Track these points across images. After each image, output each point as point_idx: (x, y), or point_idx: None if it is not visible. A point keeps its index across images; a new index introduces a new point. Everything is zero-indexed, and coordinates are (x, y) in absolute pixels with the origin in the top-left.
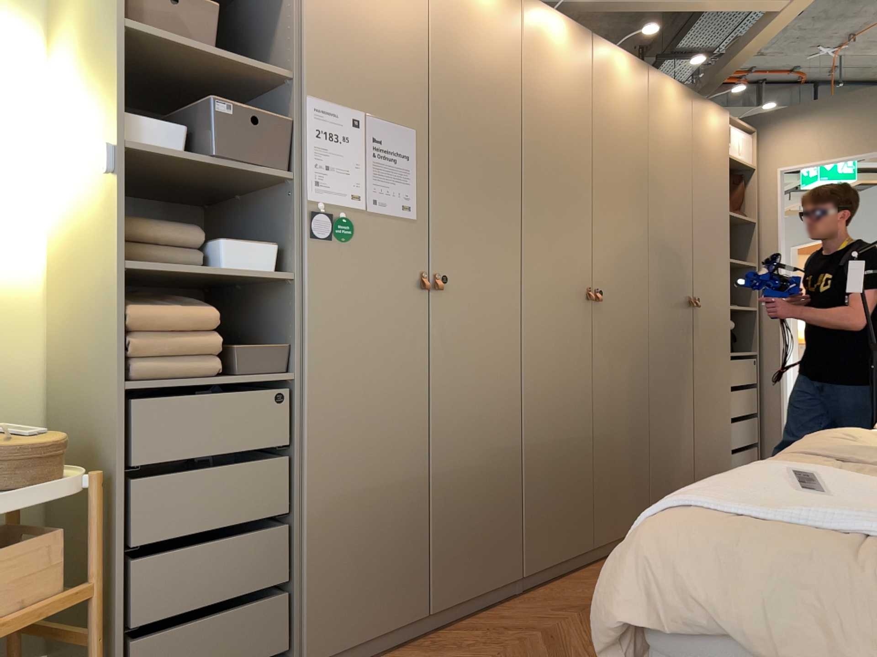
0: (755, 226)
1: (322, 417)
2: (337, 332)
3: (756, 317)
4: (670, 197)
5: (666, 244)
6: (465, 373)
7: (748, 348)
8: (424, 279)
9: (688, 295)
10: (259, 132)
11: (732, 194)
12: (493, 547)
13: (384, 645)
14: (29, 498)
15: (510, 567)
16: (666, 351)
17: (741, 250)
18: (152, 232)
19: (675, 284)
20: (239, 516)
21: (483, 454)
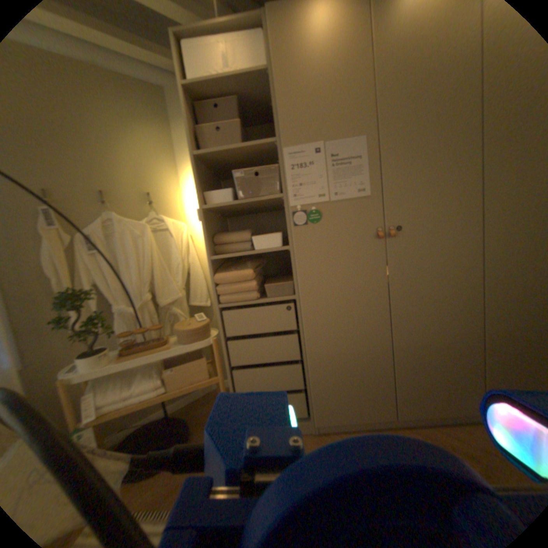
0: None
1: (312, 316)
2: (316, 272)
3: None
4: None
5: None
6: (419, 287)
7: None
8: (377, 232)
9: None
10: (259, 178)
11: None
12: (451, 393)
13: (365, 427)
14: (186, 348)
15: (469, 407)
16: None
17: None
18: (227, 238)
19: None
20: (275, 358)
21: (440, 337)
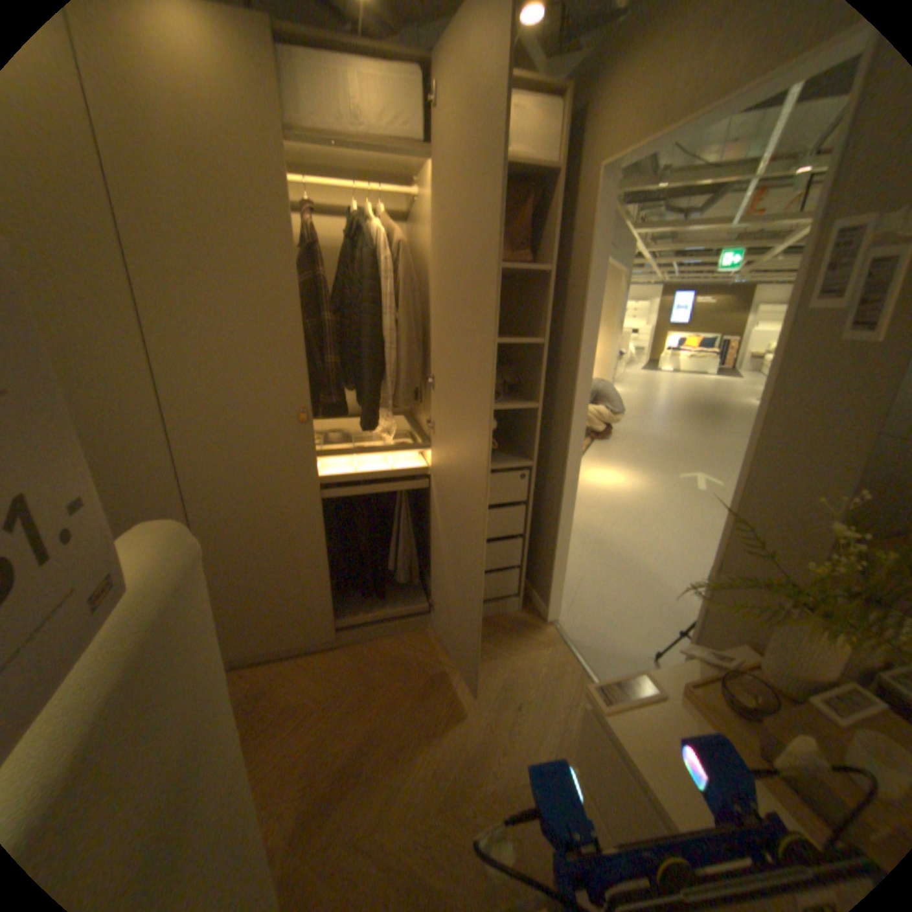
0: (553, 276)
1: None
2: None
3: (539, 418)
4: (203, 258)
5: (202, 339)
6: None
7: (530, 455)
8: None
9: (290, 408)
10: None
11: (512, 222)
12: None
13: None
14: None
15: None
16: (230, 487)
17: (539, 314)
18: None
19: (244, 397)
20: None
21: None
